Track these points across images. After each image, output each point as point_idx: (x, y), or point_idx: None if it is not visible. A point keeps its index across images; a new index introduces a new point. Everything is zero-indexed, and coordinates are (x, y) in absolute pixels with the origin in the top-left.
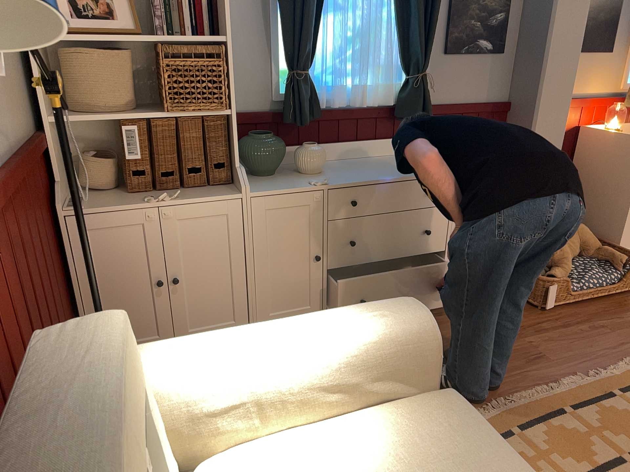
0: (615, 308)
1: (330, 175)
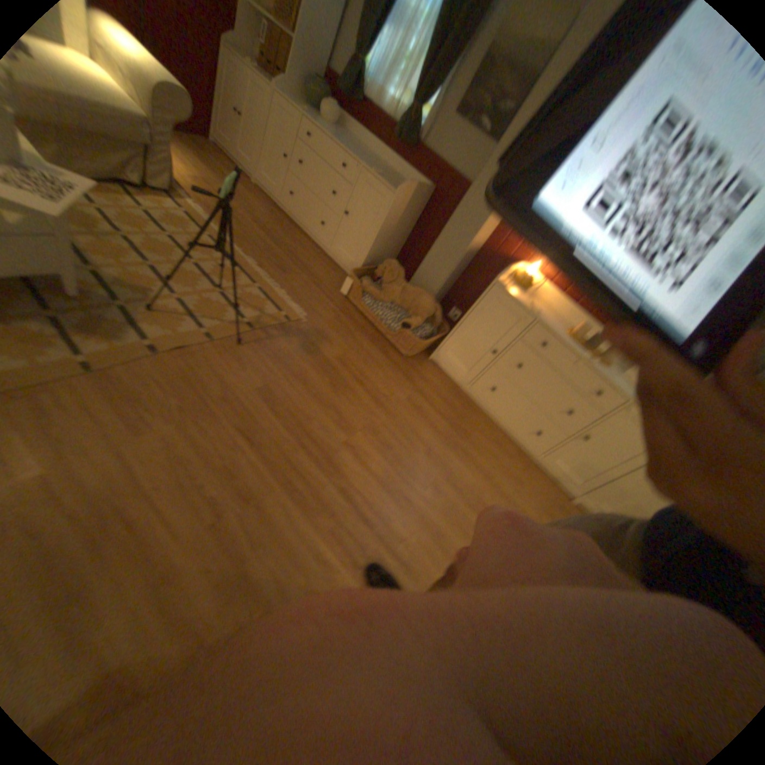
0: (370, 335)
1: (324, 123)
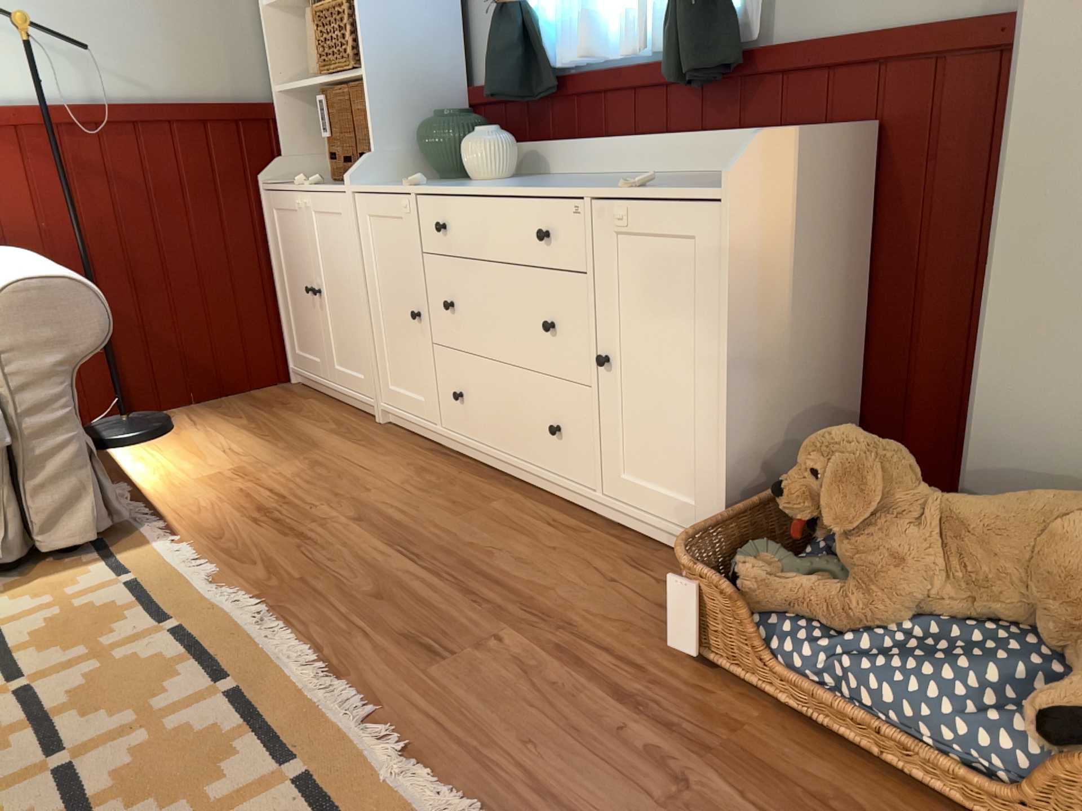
0: None
1: (477, 183)
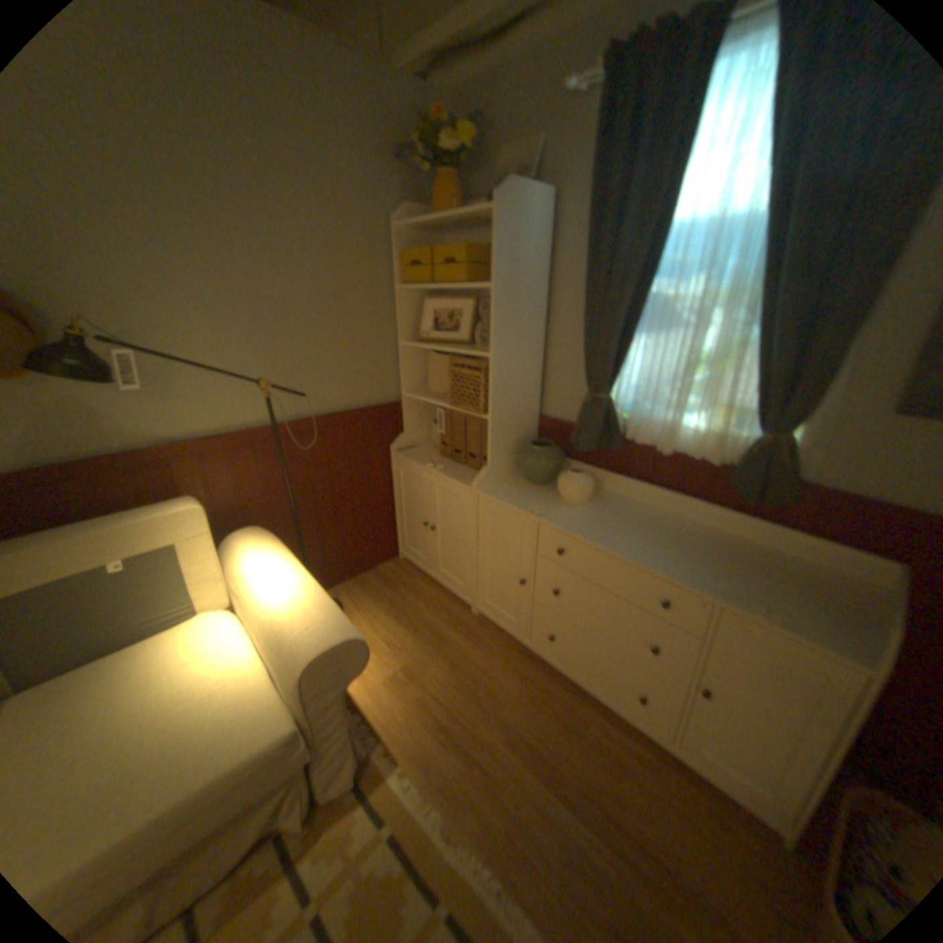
0: None
1: (577, 513)
